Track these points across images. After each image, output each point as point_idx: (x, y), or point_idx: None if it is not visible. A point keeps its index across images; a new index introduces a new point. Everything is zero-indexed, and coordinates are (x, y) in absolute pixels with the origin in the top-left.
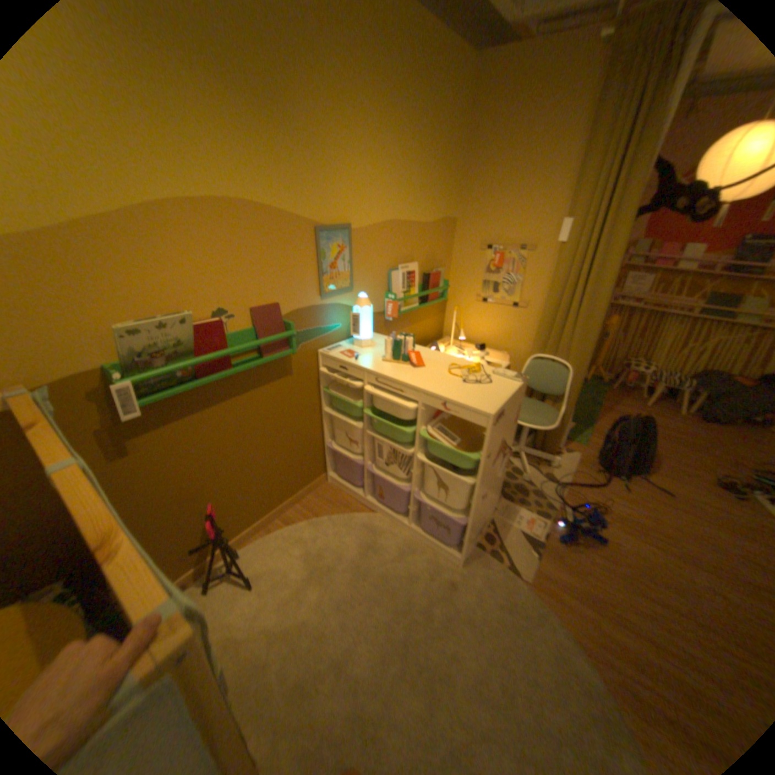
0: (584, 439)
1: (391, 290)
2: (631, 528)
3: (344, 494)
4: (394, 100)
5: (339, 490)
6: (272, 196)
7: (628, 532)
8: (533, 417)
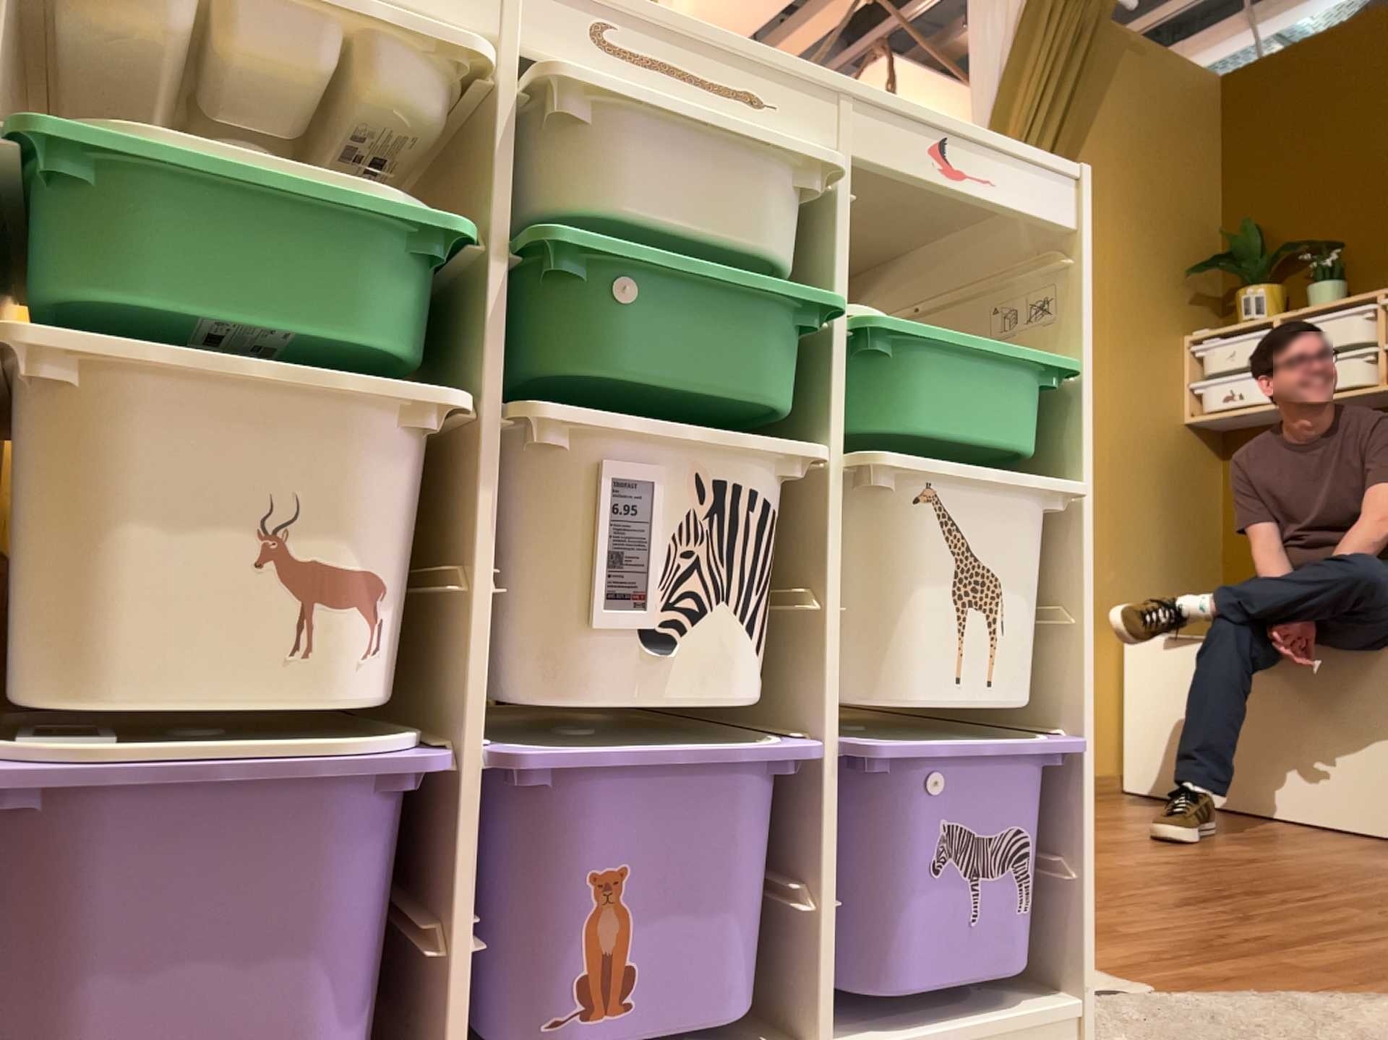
0: None
1: None
2: None
3: None
4: None
5: None
6: None
7: None
8: None
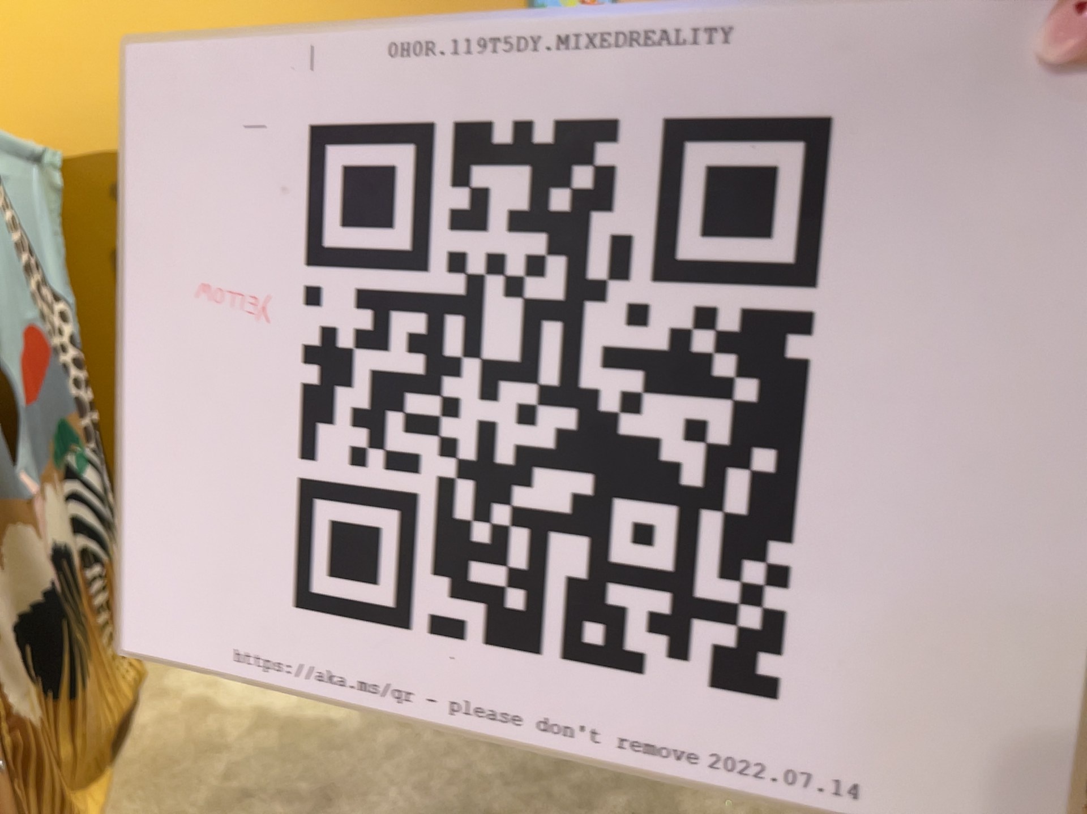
0: None
1: None
2: None
3: None
4: None
5: None
6: None
7: None
8: None
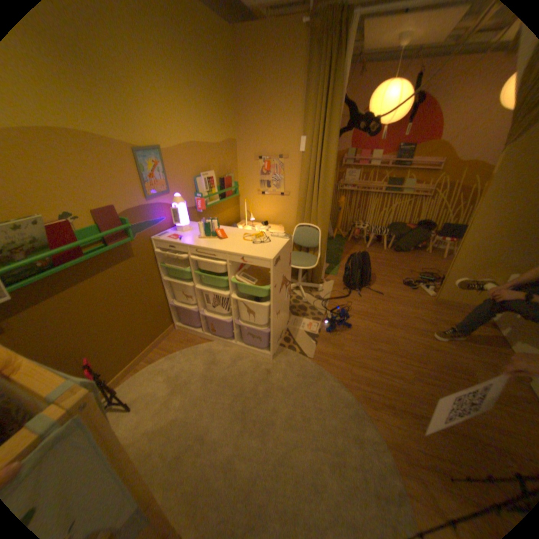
0: (335, 272)
1: (199, 191)
2: (362, 315)
3: (189, 334)
4: (176, 57)
5: (185, 333)
6: (93, 126)
7: (361, 318)
8: (302, 262)
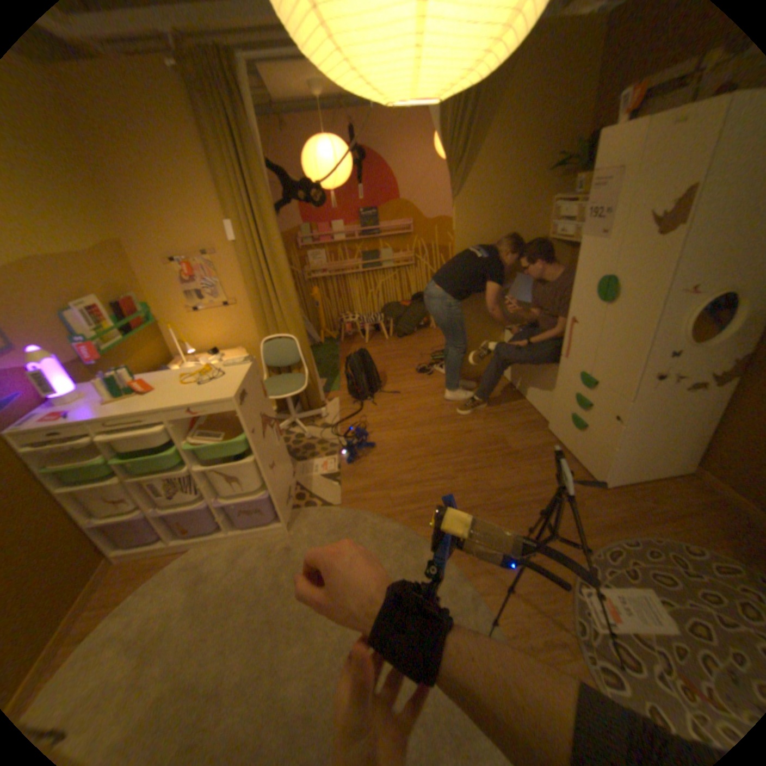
0: (336, 386)
1: (74, 332)
2: (383, 426)
3: (141, 561)
4: None
5: (132, 562)
6: None
7: (383, 430)
8: (285, 388)
